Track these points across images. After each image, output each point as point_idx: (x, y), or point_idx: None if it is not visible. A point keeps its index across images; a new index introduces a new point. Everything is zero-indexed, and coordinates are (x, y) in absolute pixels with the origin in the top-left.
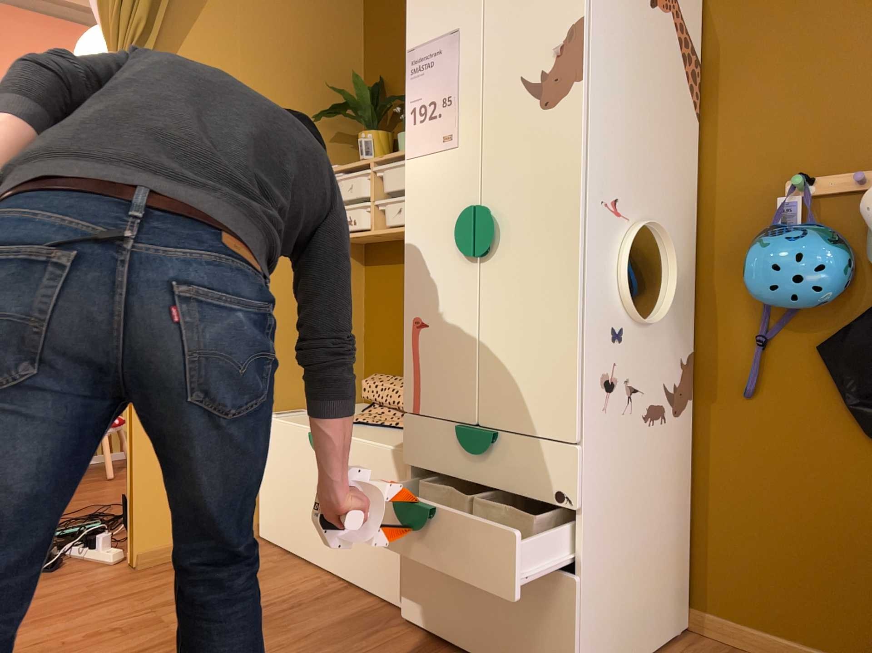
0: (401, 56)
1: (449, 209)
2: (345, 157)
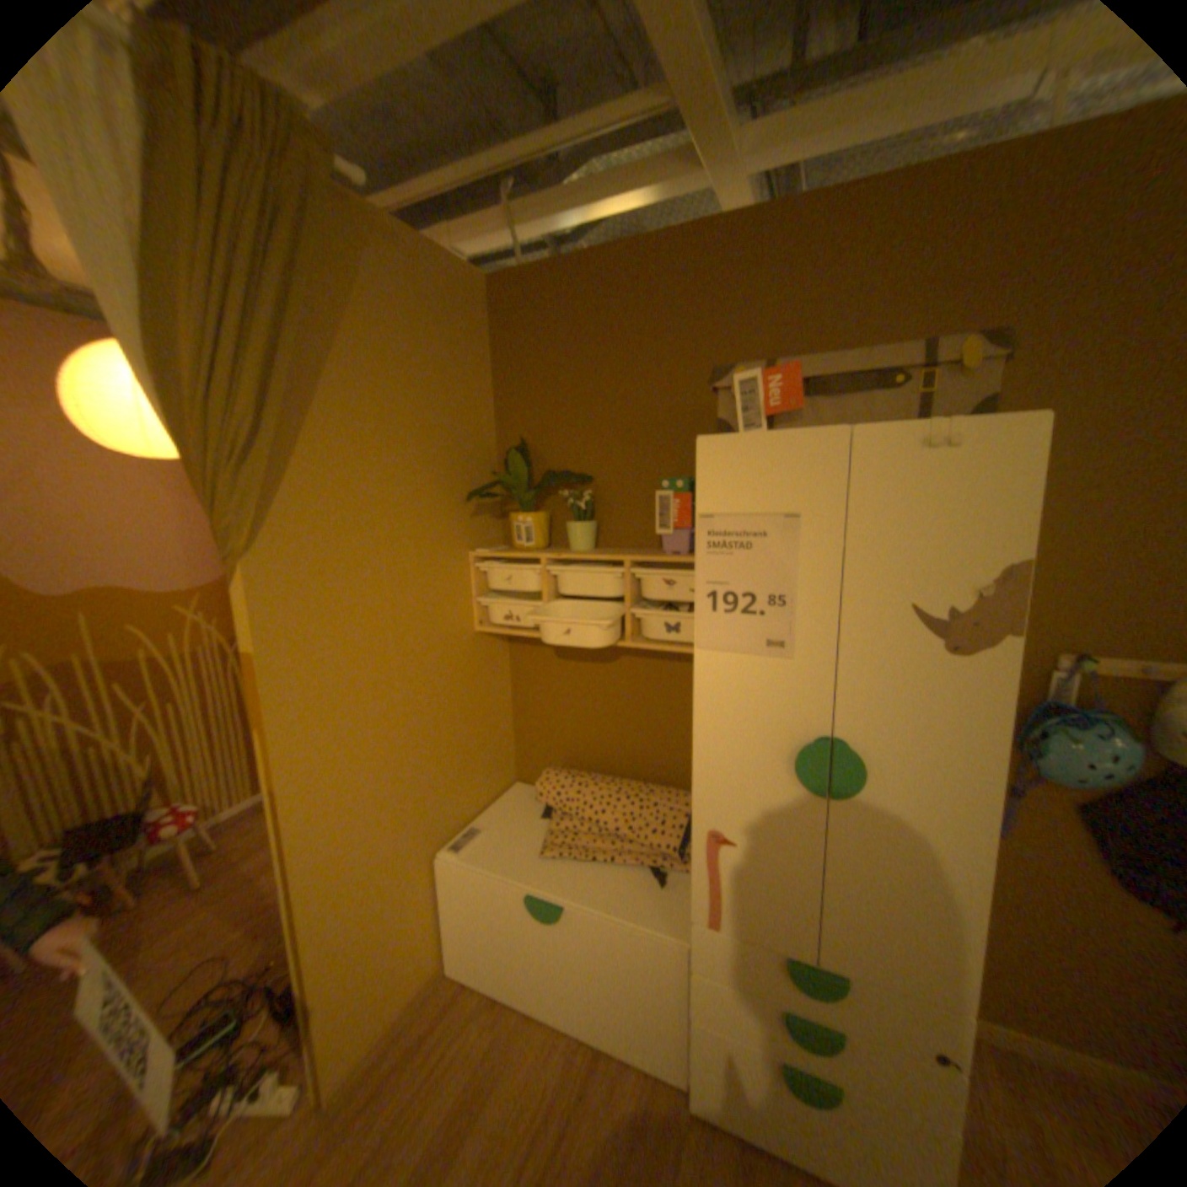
0: (551, 418)
1: (775, 729)
2: (484, 530)
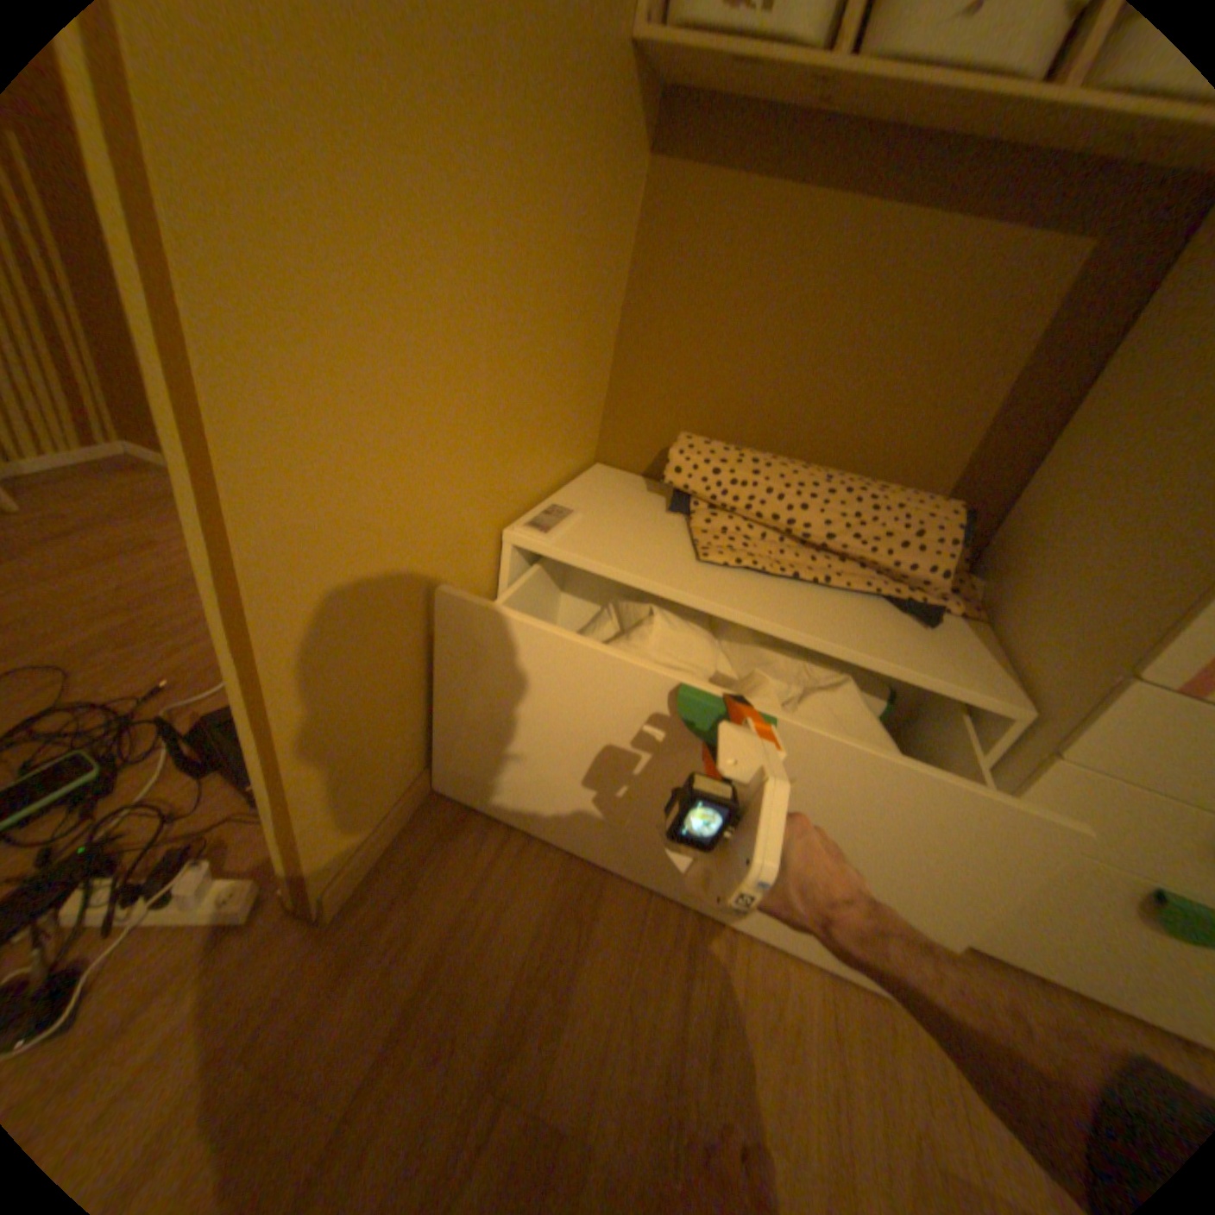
0: None
1: None
2: None
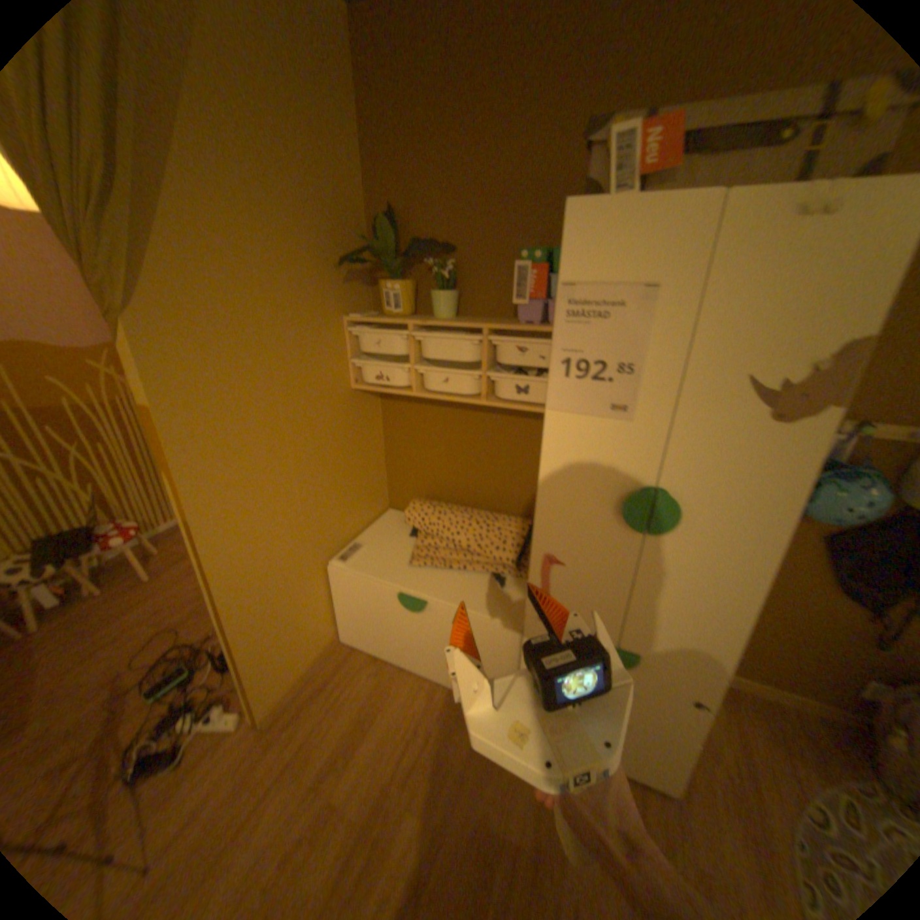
0: (416, 182)
1: (608, 478)
2: (356, 296)
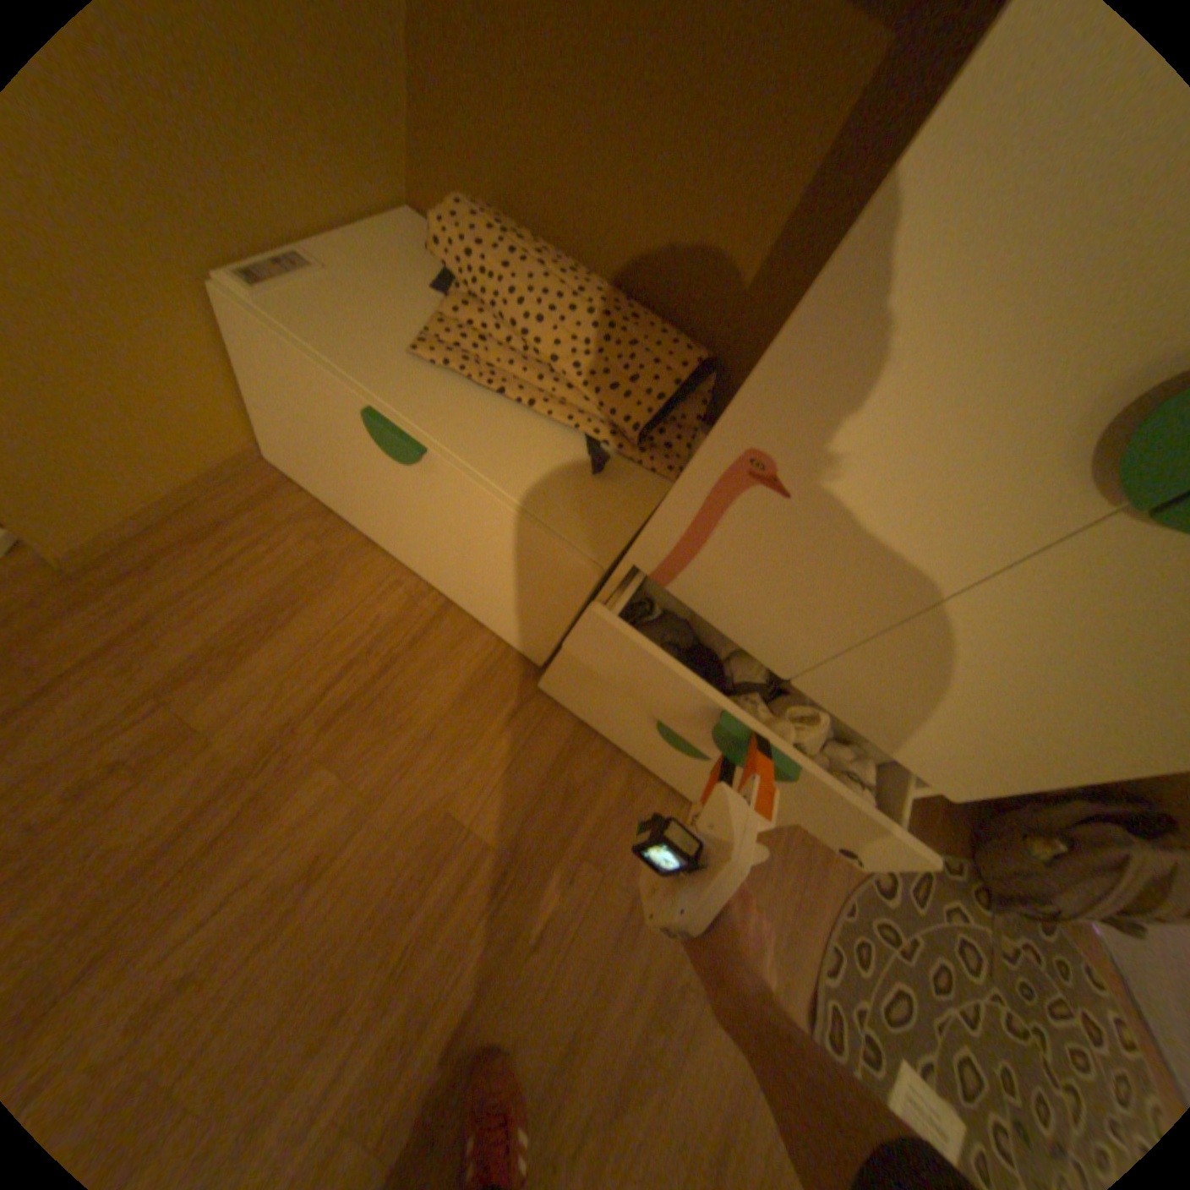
0: None
1: None
2: None
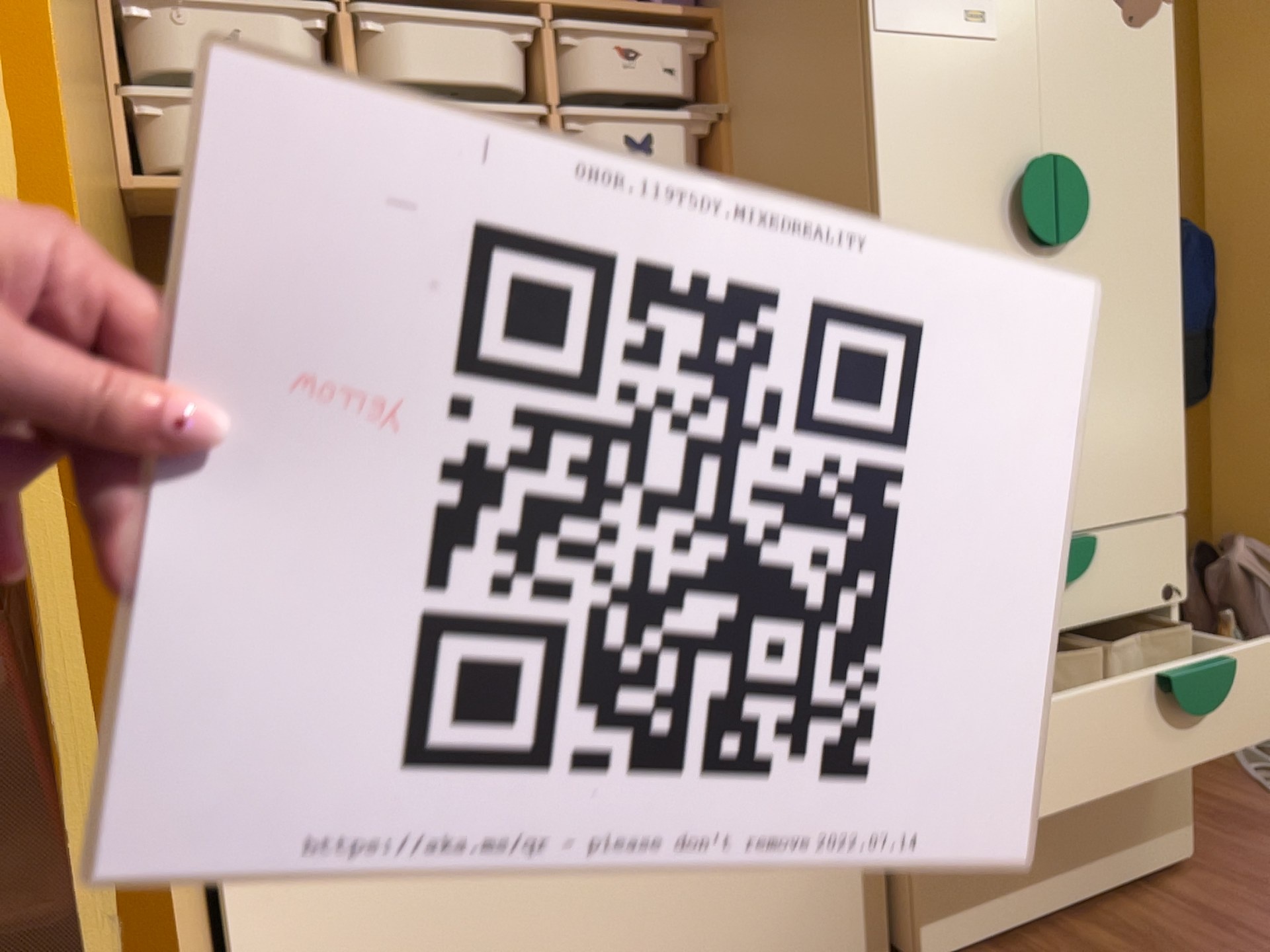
0: None
1: (985, 156)
2: None
